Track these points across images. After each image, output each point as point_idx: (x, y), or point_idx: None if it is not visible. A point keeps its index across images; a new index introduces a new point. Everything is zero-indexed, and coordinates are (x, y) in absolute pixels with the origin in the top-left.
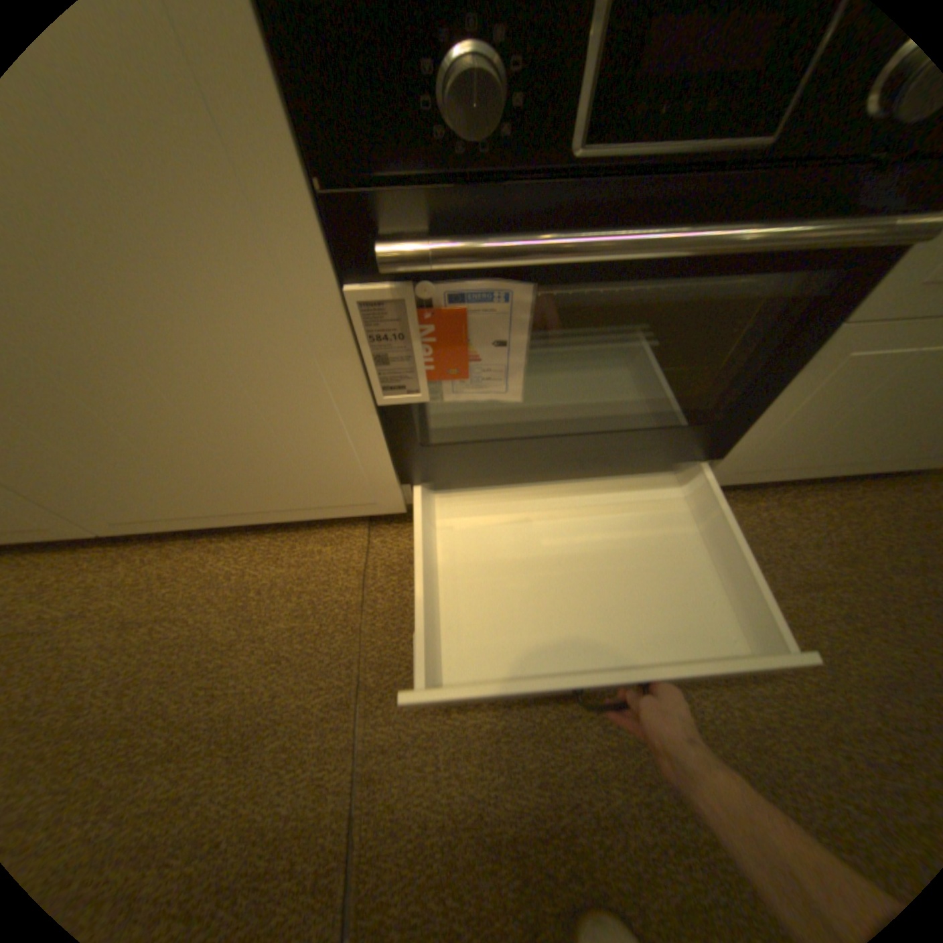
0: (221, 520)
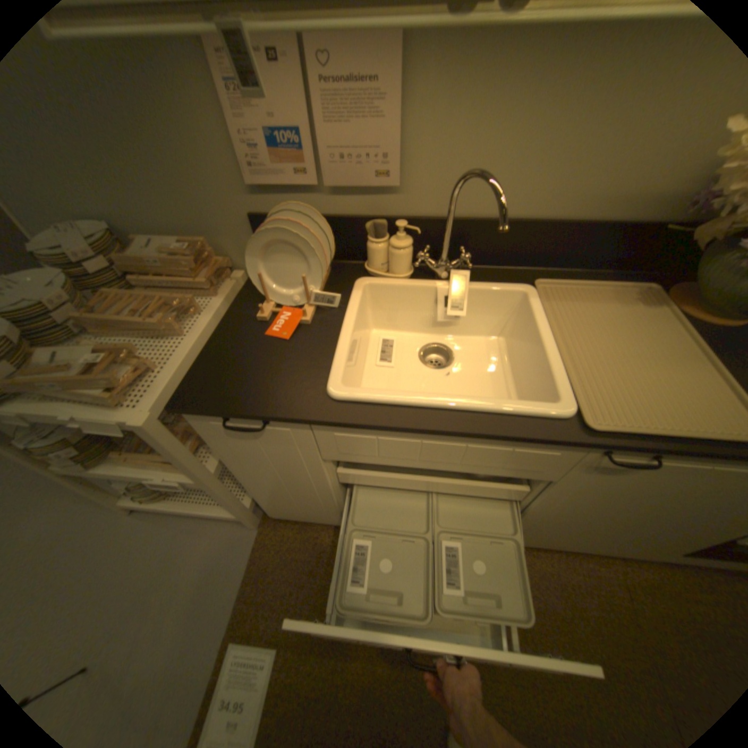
0: (566, 550)
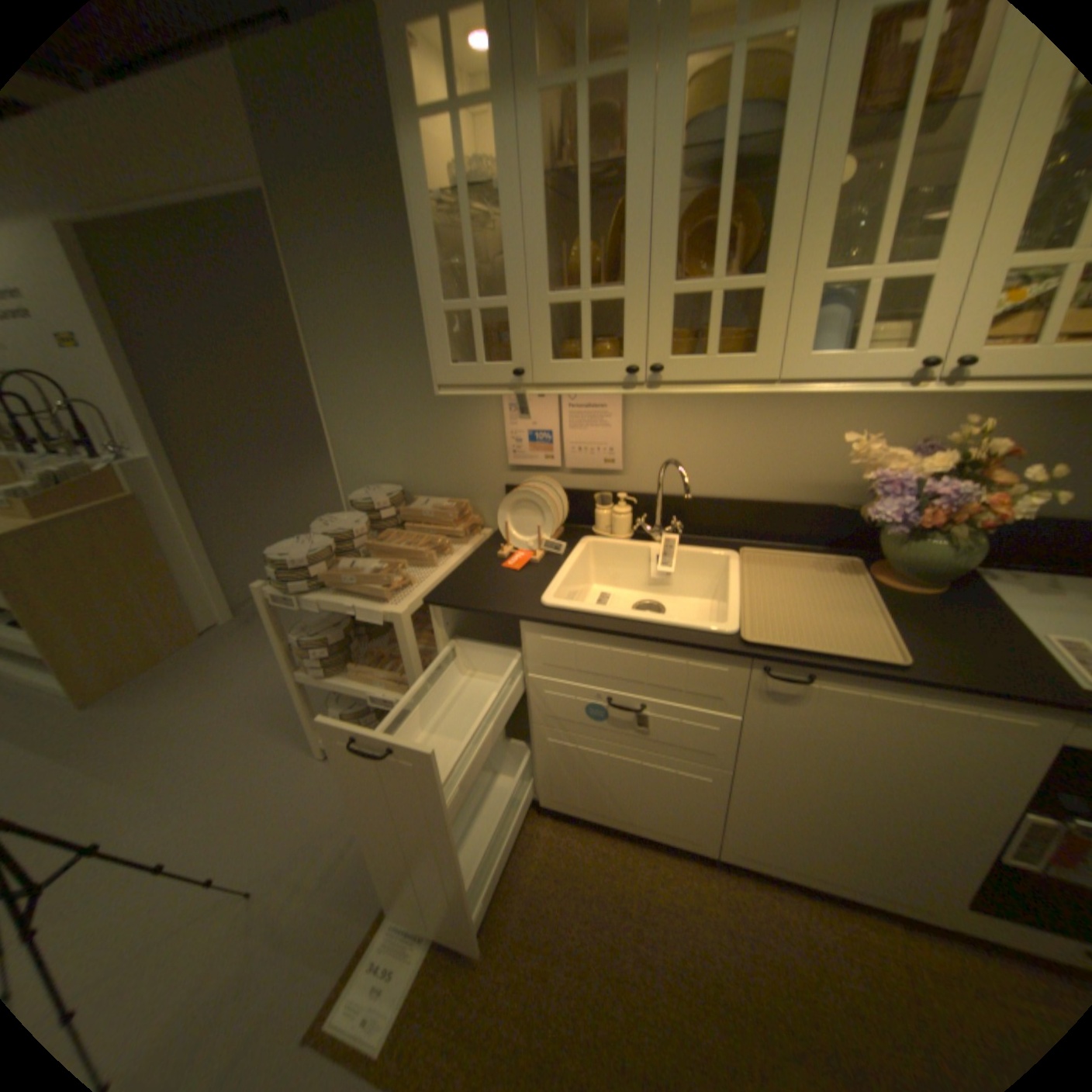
0: (811, 883)
